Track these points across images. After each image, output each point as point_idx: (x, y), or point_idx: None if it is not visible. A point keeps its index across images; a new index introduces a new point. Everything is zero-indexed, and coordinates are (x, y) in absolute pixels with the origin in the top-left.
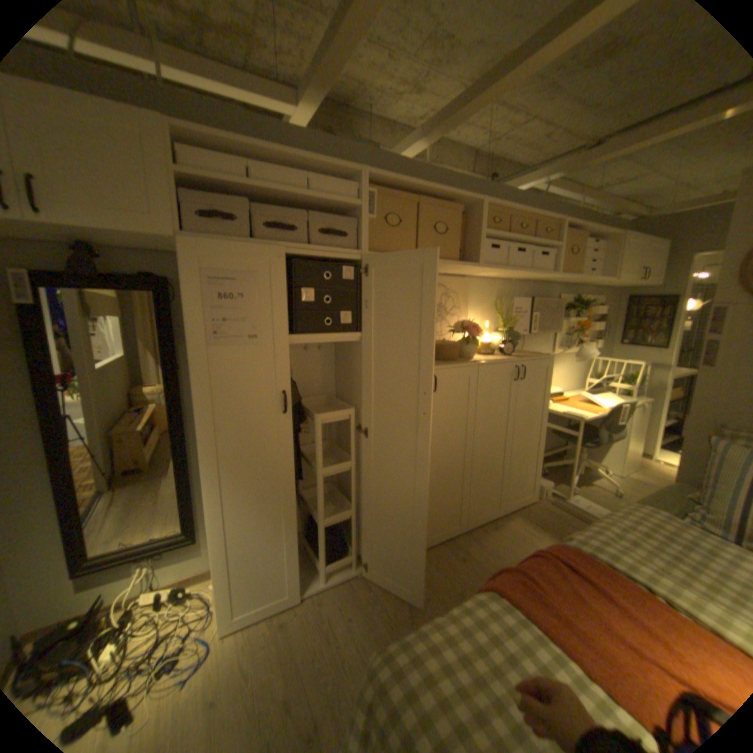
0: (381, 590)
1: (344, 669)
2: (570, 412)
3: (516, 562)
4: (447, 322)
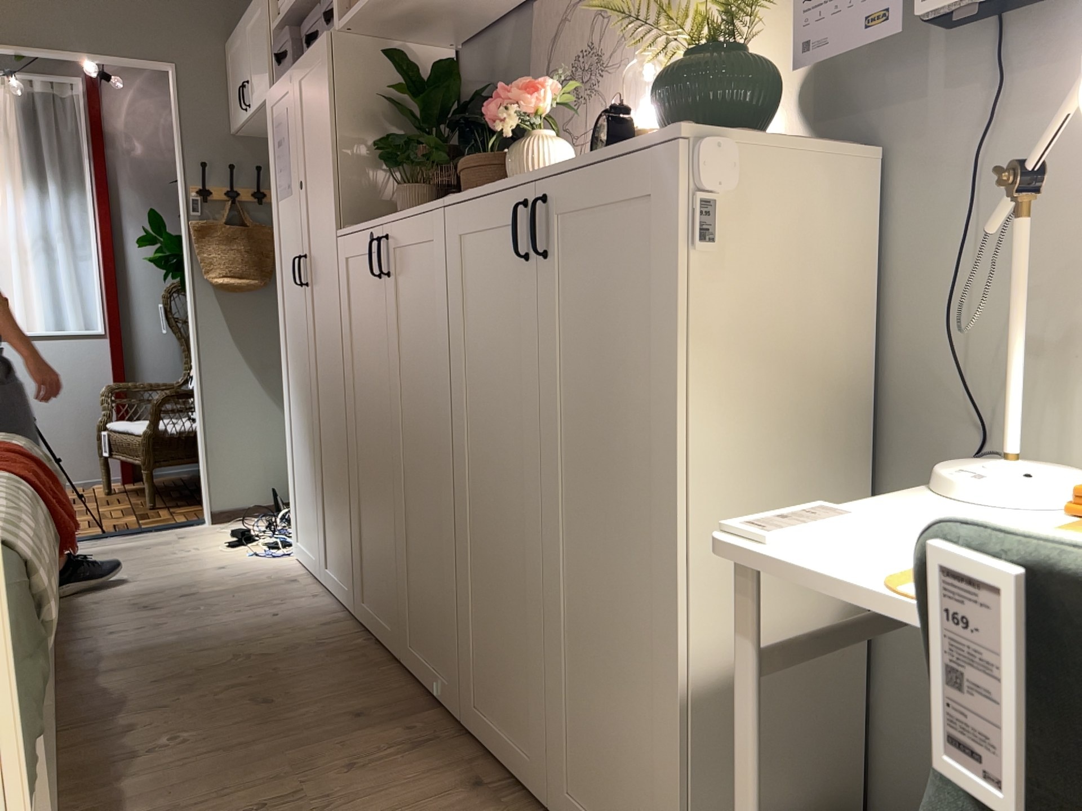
0: (318, 635)
1: (202, 619)
2: (873, 534)
3: (323, 802)
4: (602, 95)
